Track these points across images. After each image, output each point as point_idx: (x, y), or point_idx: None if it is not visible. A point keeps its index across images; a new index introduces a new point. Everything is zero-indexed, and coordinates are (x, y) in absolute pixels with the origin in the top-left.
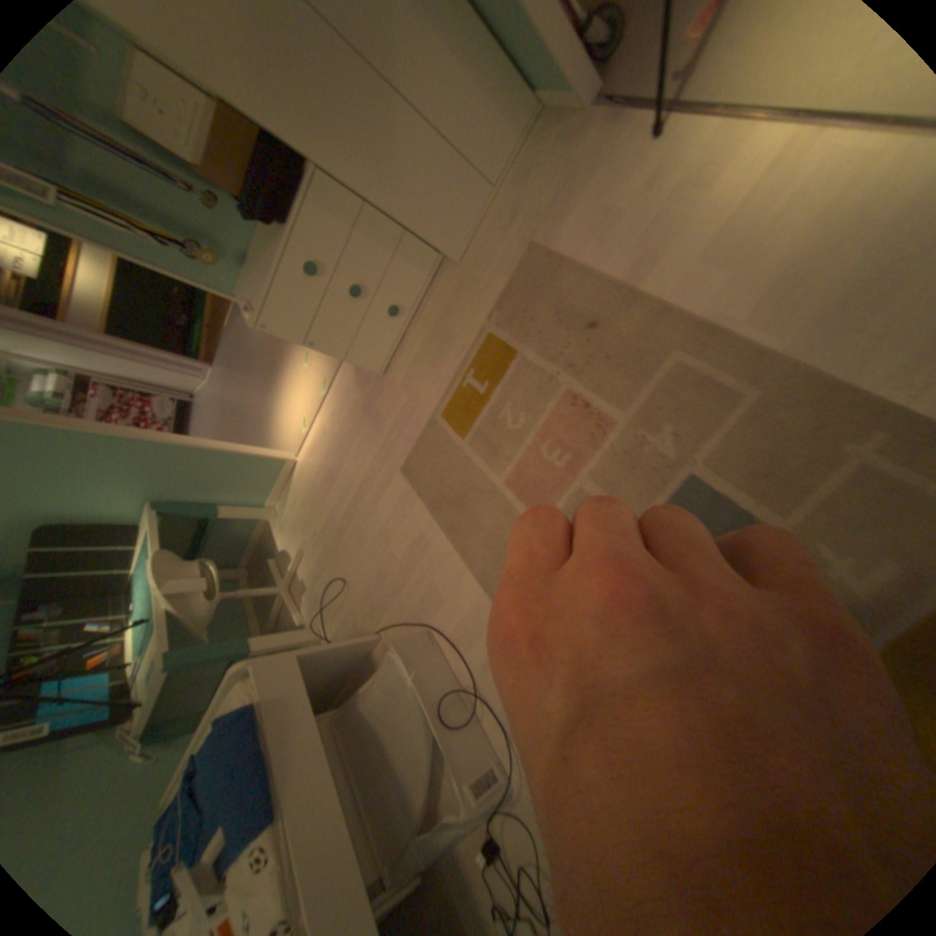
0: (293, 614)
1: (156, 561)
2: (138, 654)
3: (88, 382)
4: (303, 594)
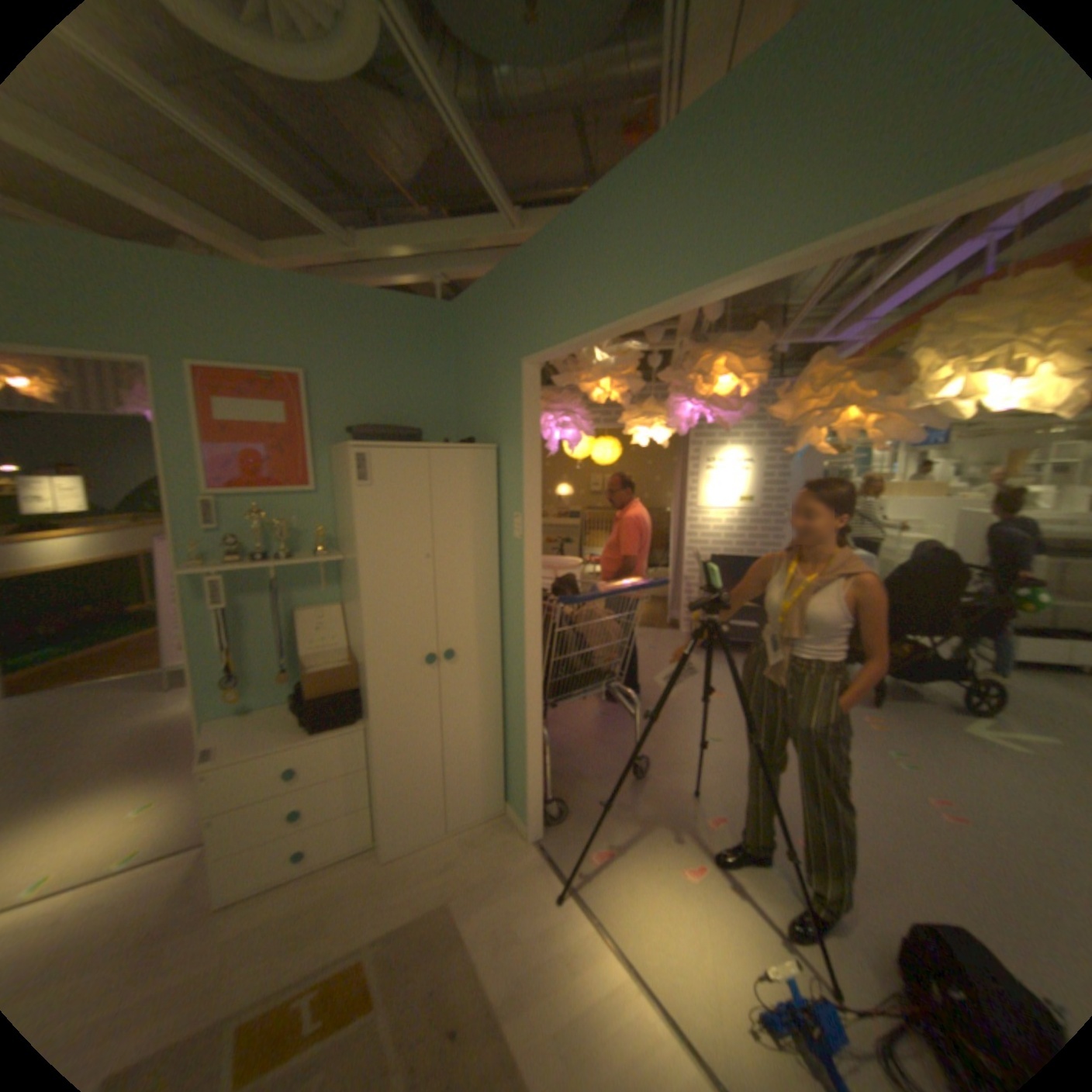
0: None
1: None
2: None
3: None
4: None
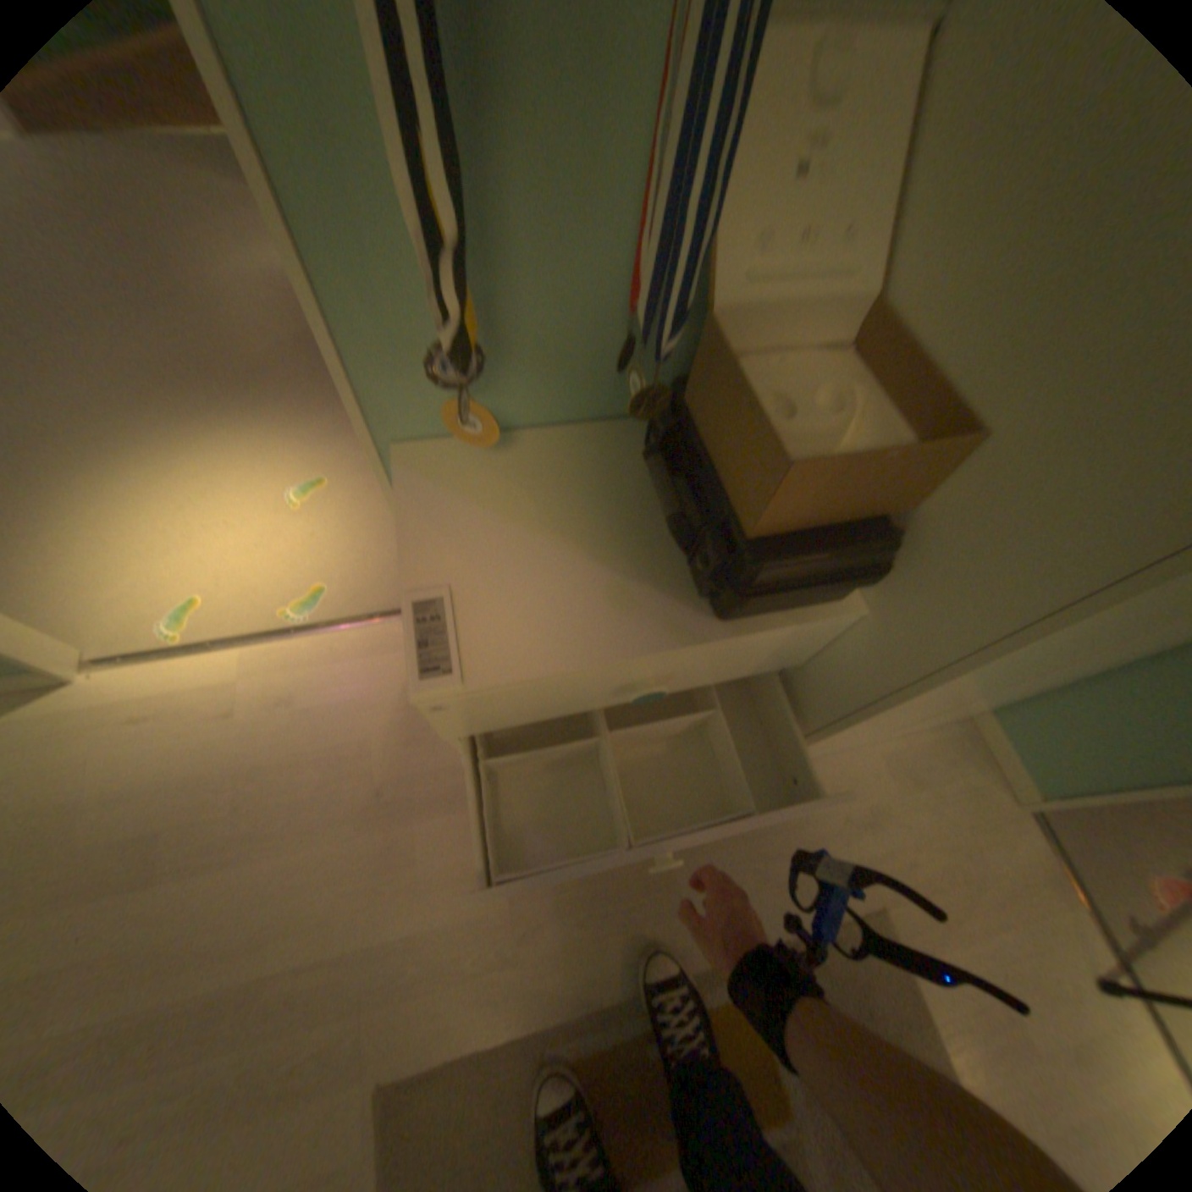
0: None
1: None
2: None
3: None
4: None
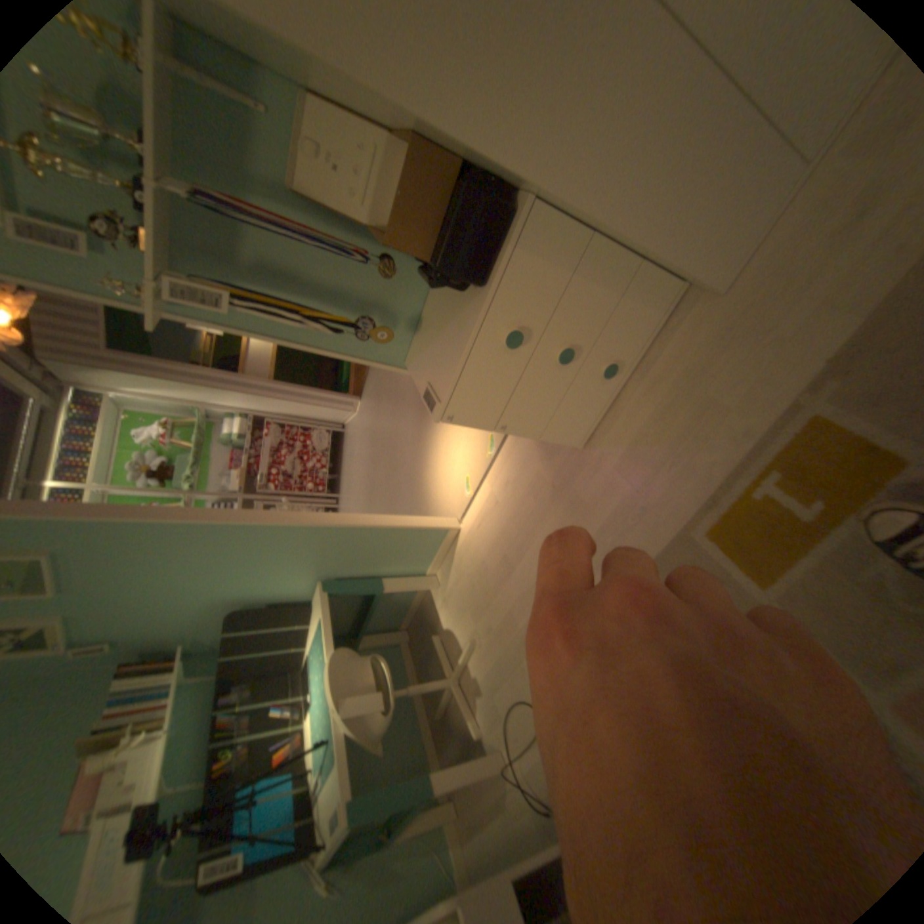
0: (468, 722)
1: (331, 665)
2: (317, 770)
3: (261, 419)
4: (477, 696)
